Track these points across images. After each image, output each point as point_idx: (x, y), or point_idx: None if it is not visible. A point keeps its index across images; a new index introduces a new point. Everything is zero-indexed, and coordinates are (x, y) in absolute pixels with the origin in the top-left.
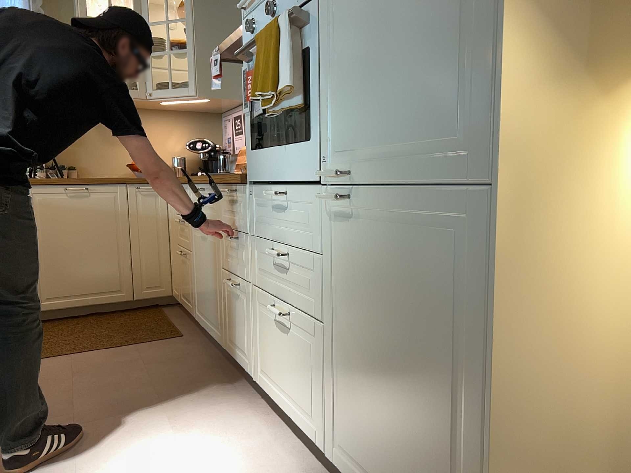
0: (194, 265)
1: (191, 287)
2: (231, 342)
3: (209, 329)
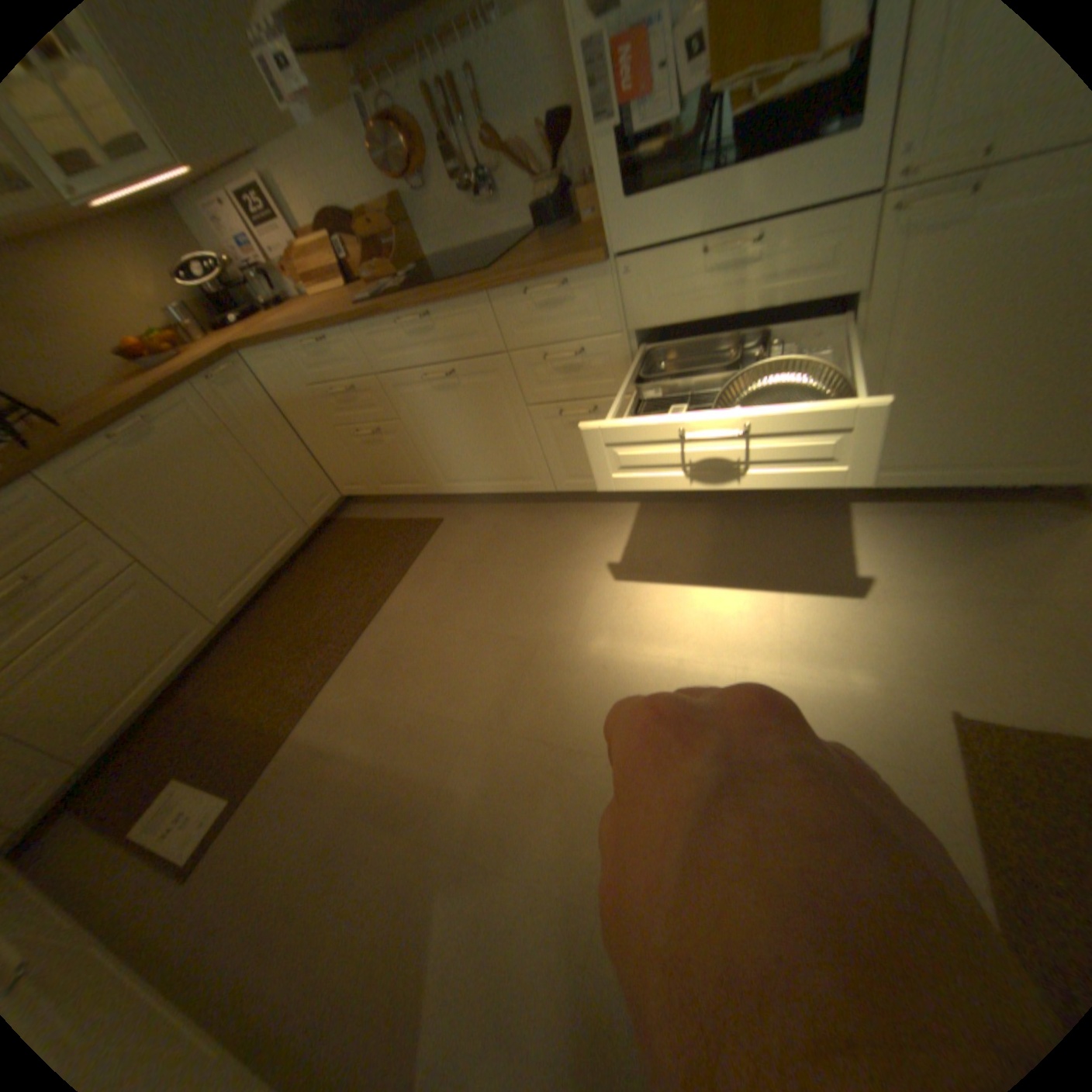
0: (414, 433)
1: (414, 463)
2: (575, 475)
3: (498, 487)
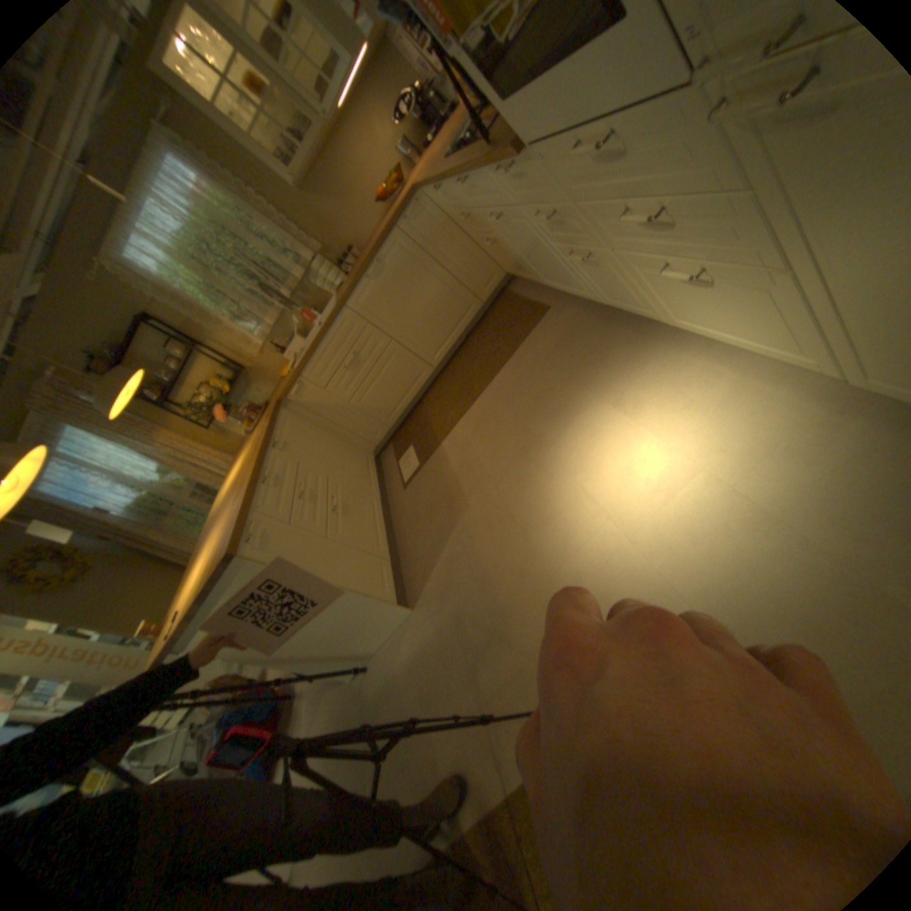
0: (512, 245)
1: (524, 262)
2: (612, 295)
3: (574, 289)
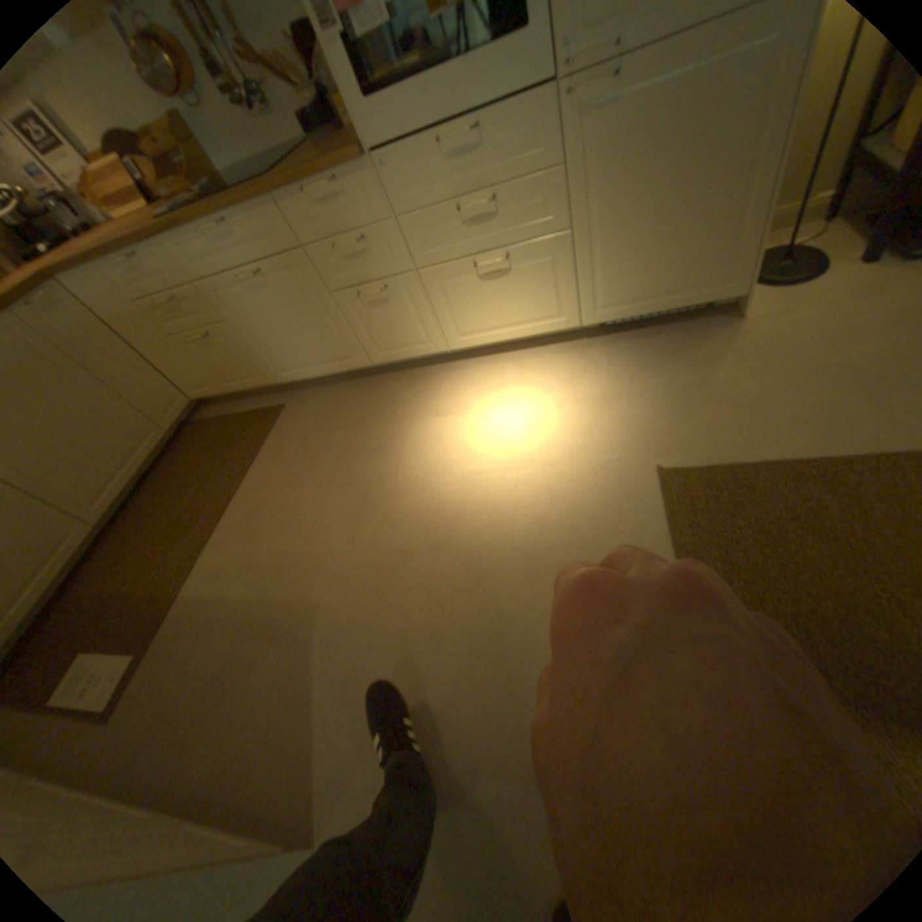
0: (241, 333)
1: (248, 360)
2: (384, 349)
3: (325, 370)
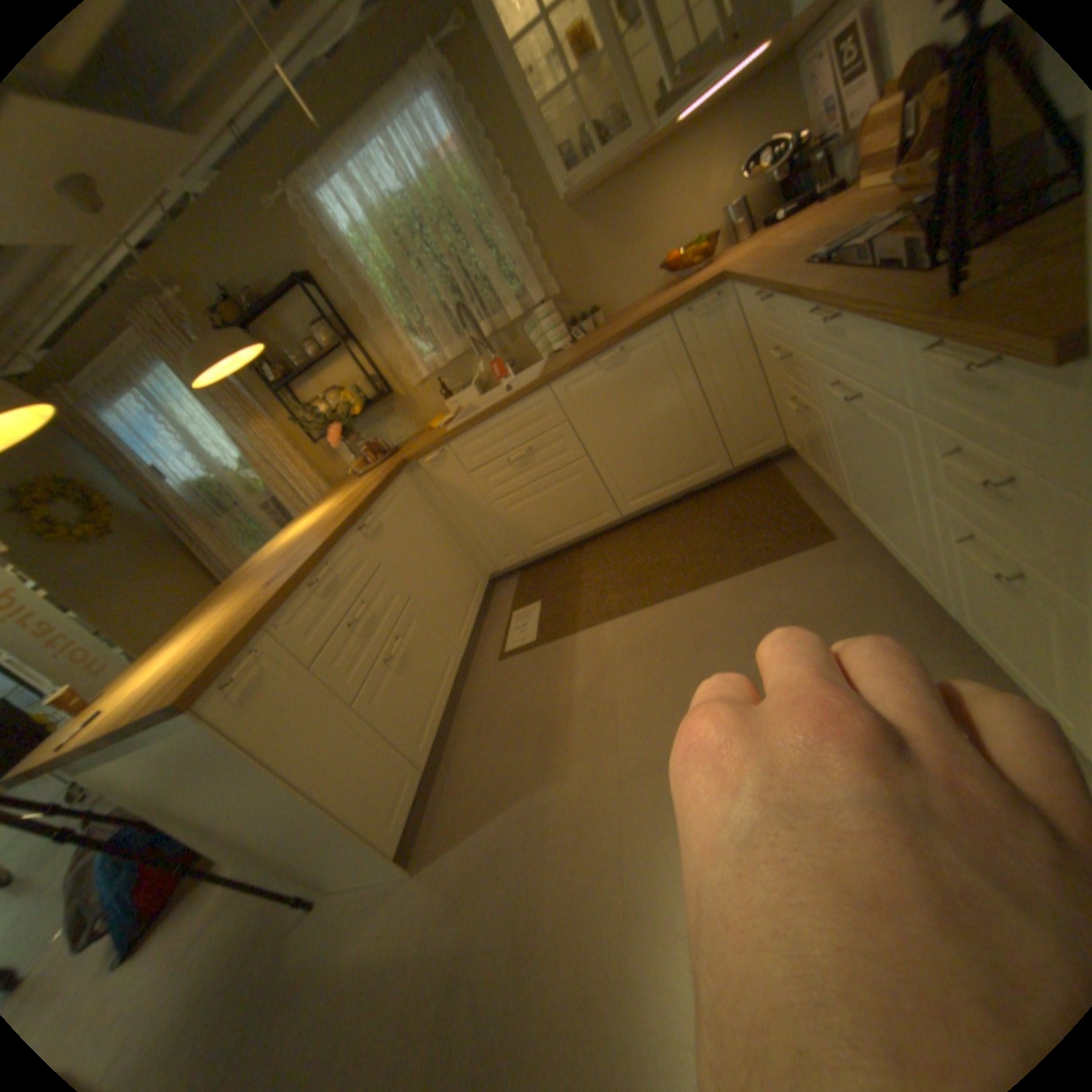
0: (833, 433)
1: (833, 460)
2: (985, 627)
3: (899, 553)
